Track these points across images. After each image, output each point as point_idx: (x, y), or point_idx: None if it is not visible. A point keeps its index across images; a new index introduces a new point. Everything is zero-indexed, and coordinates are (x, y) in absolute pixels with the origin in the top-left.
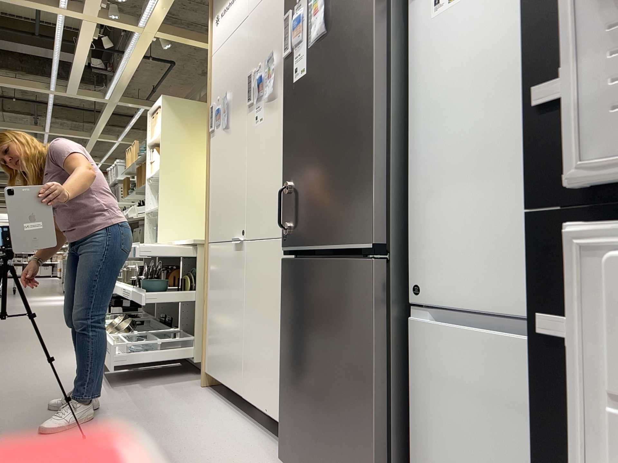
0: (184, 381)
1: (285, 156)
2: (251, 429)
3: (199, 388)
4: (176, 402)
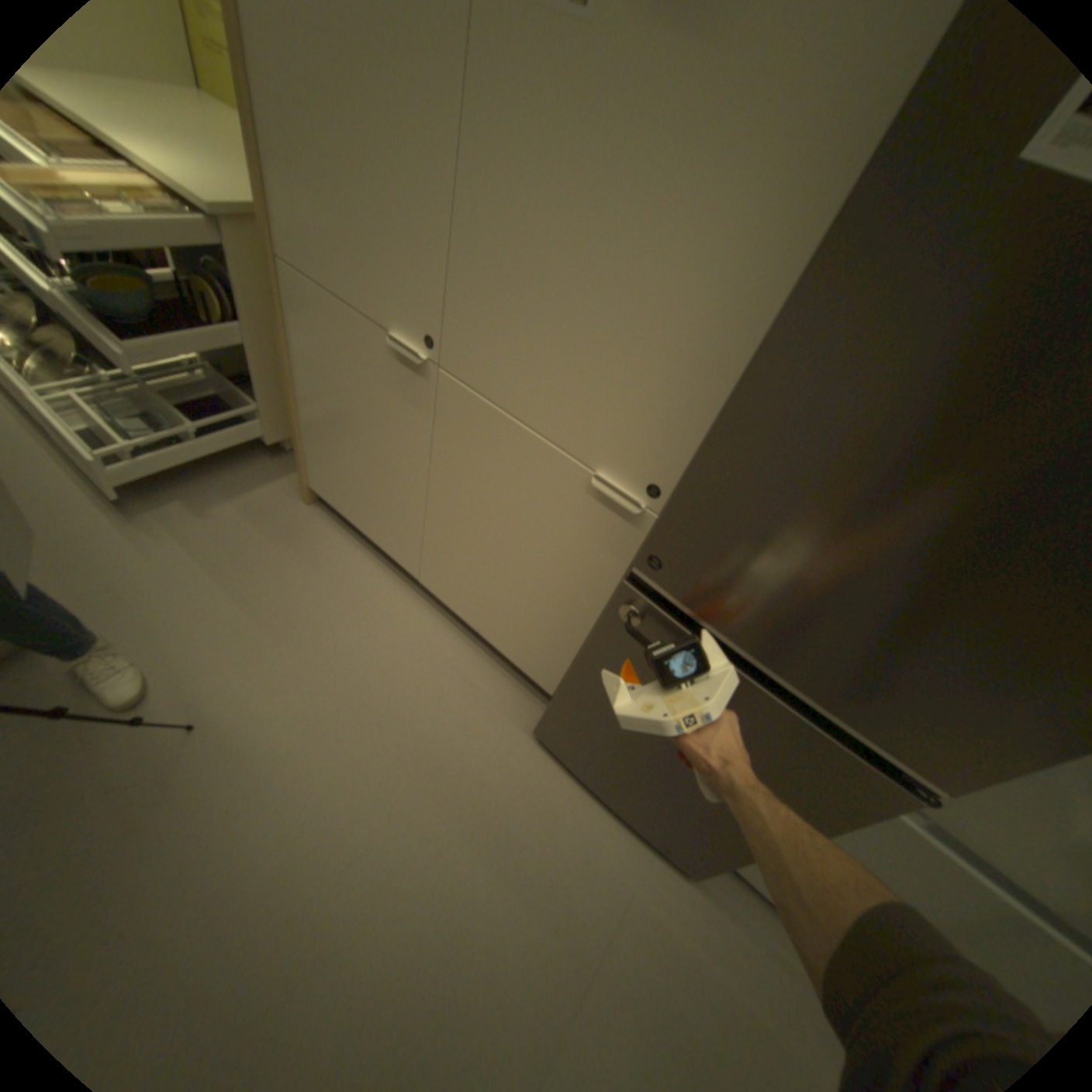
0: (265, 484)
1: (760, 398)
2: (448, 631)
3: (306, 509)
4: (291, 563)
